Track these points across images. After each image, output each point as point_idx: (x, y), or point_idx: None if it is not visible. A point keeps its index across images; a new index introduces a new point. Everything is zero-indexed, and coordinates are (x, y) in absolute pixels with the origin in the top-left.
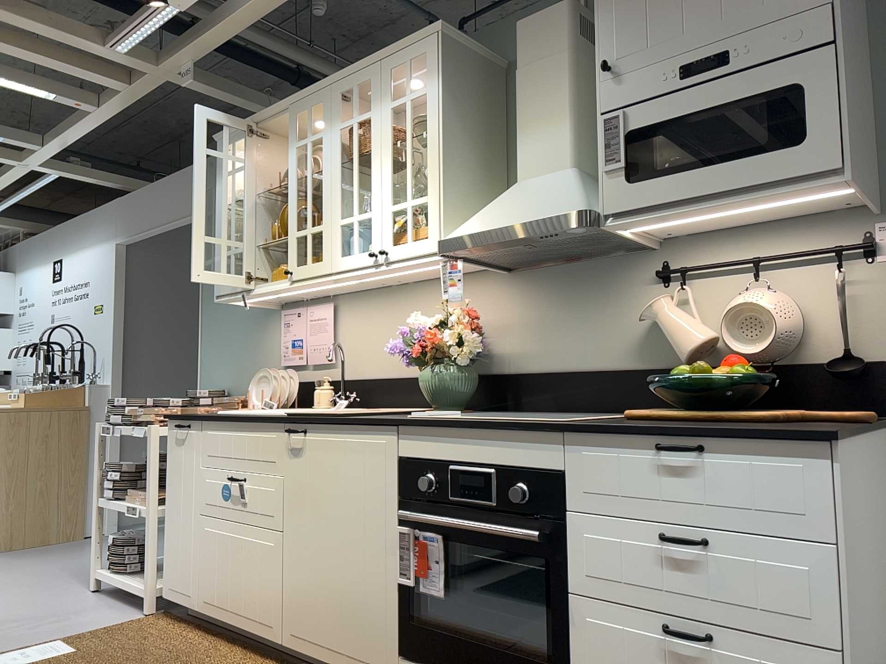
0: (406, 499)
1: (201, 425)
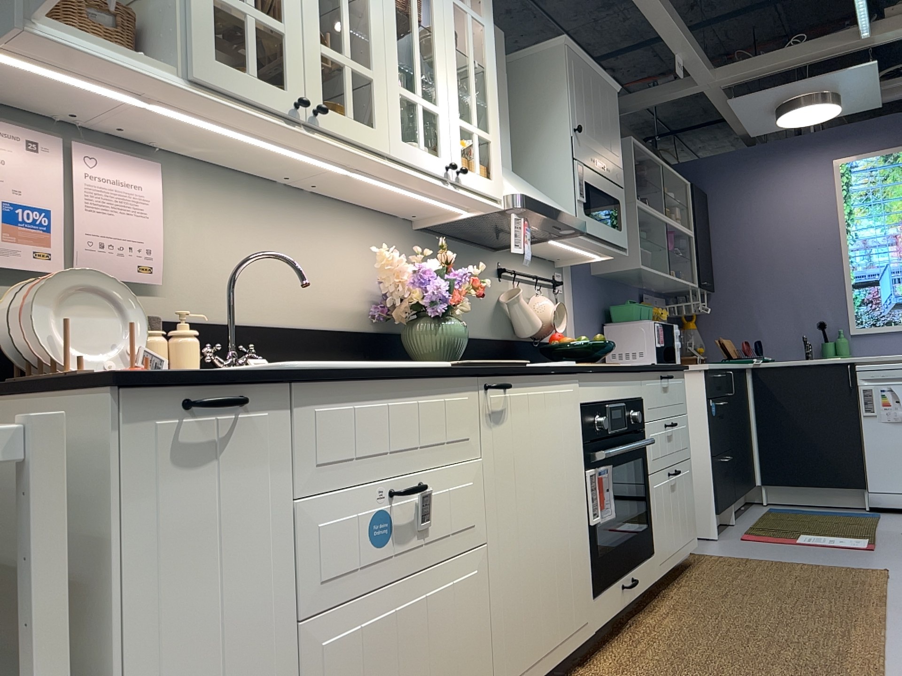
0: (588, 442)
1: (285, 396)
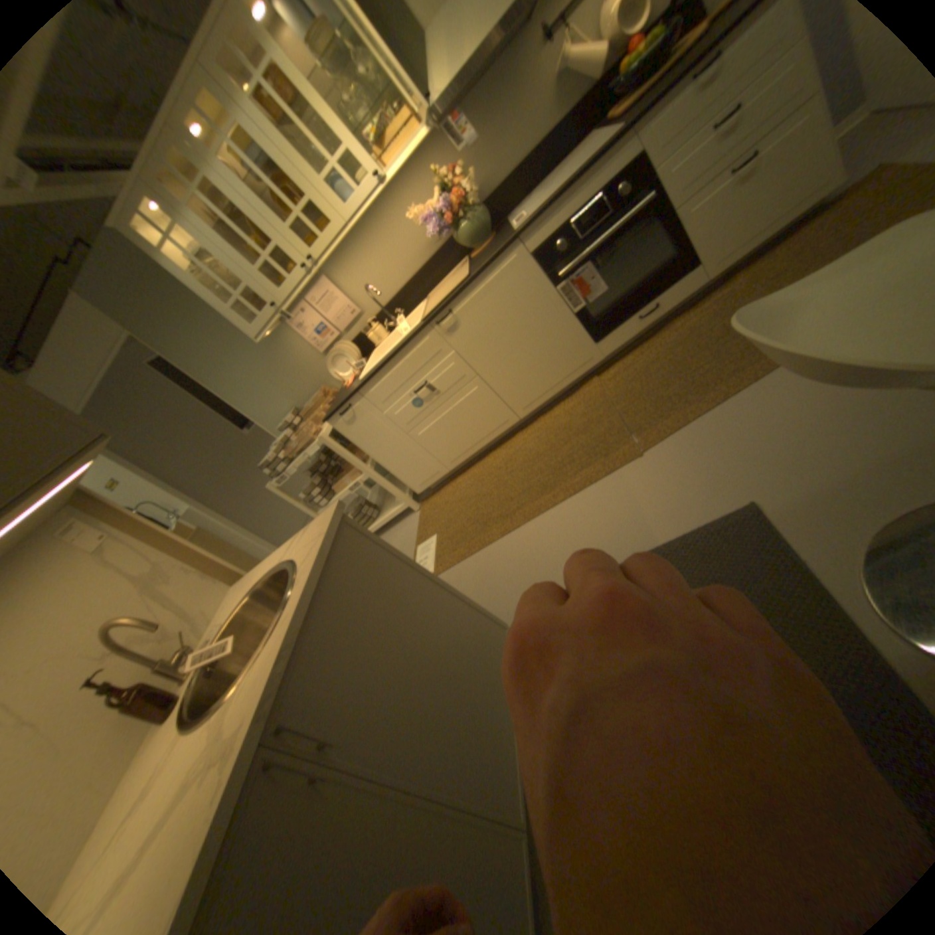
0: (552, 267)
1: (362, 393)
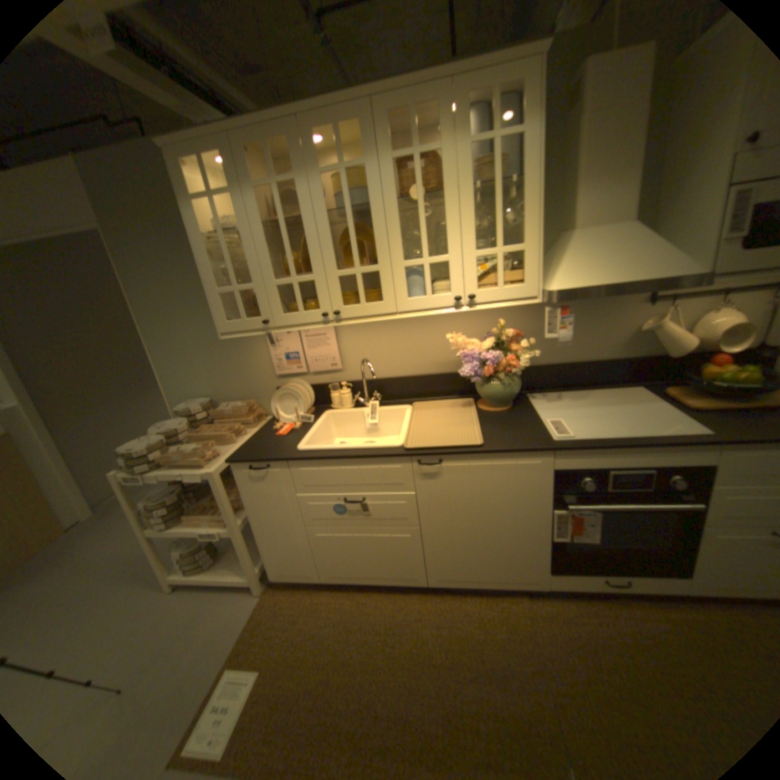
0: (563, 495)
1: (288, 465)
